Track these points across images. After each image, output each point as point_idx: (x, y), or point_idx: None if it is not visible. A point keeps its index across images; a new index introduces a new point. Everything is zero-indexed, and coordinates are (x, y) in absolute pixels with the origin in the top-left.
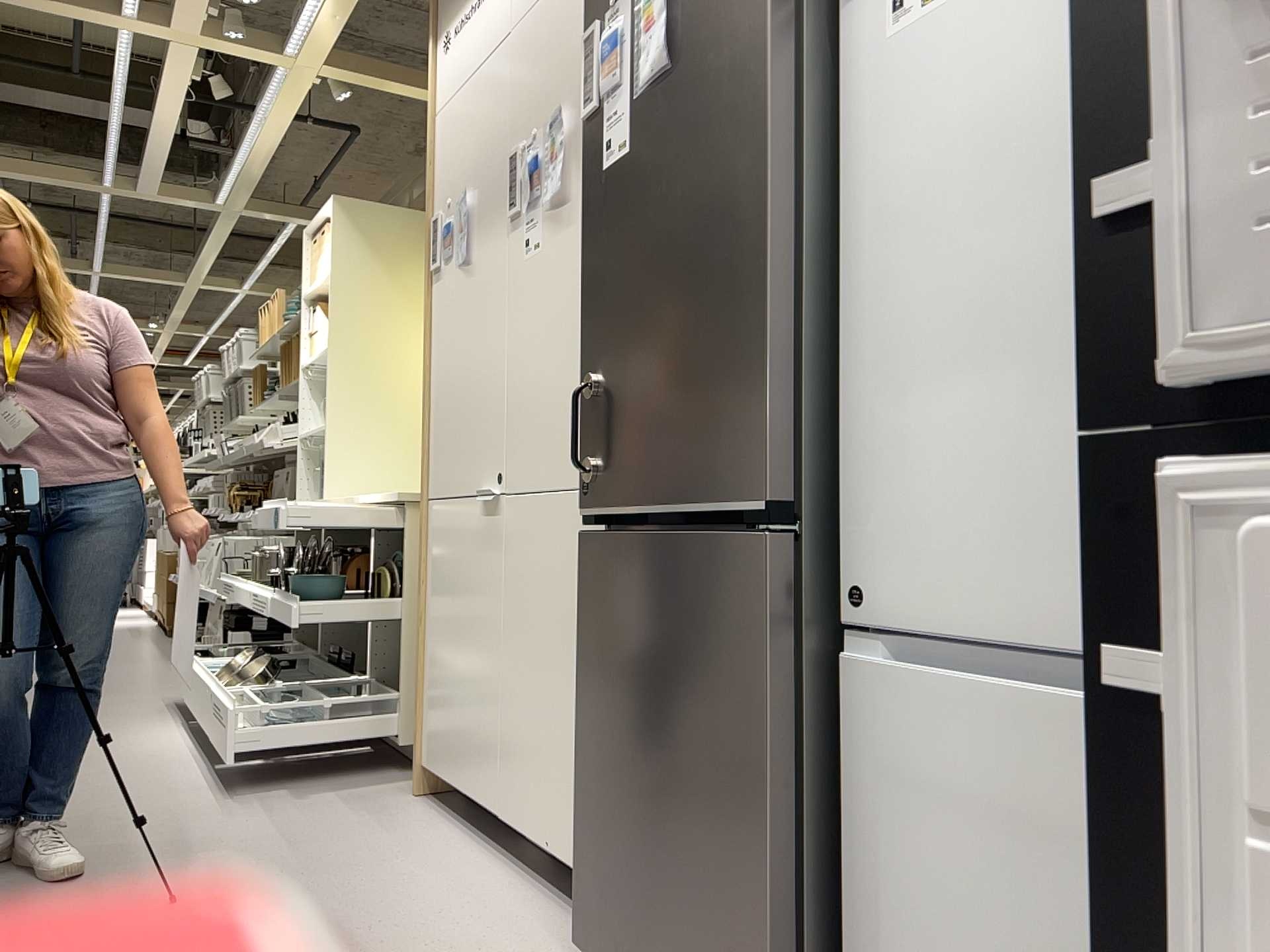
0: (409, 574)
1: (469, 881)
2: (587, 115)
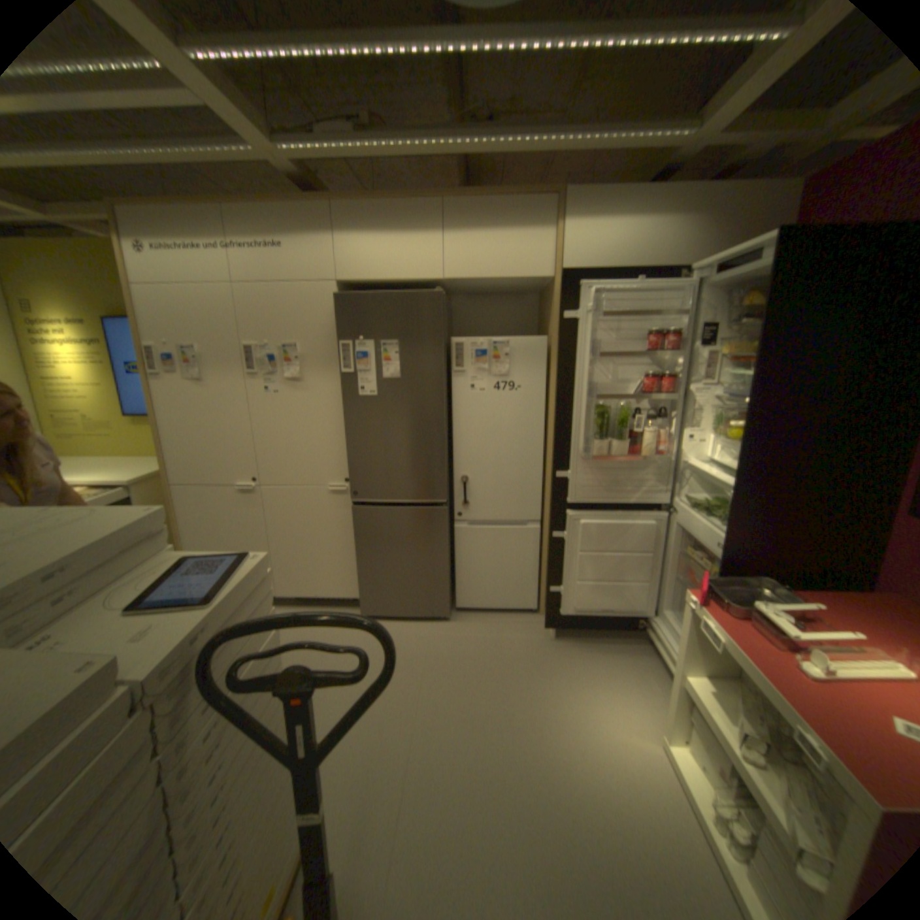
0: None
1: None
2: (346, 372)
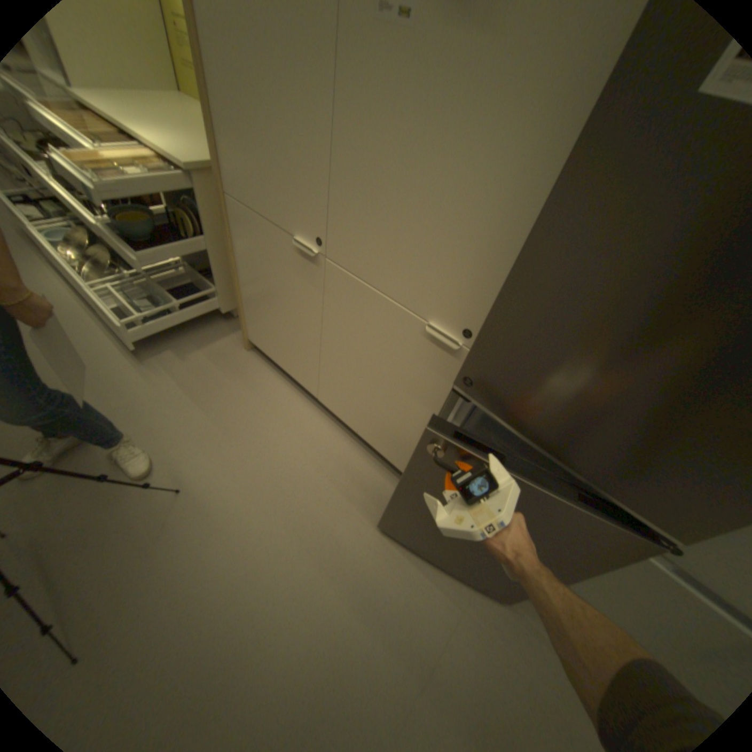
0: (207, 221)
1: (315, 433)
2: None
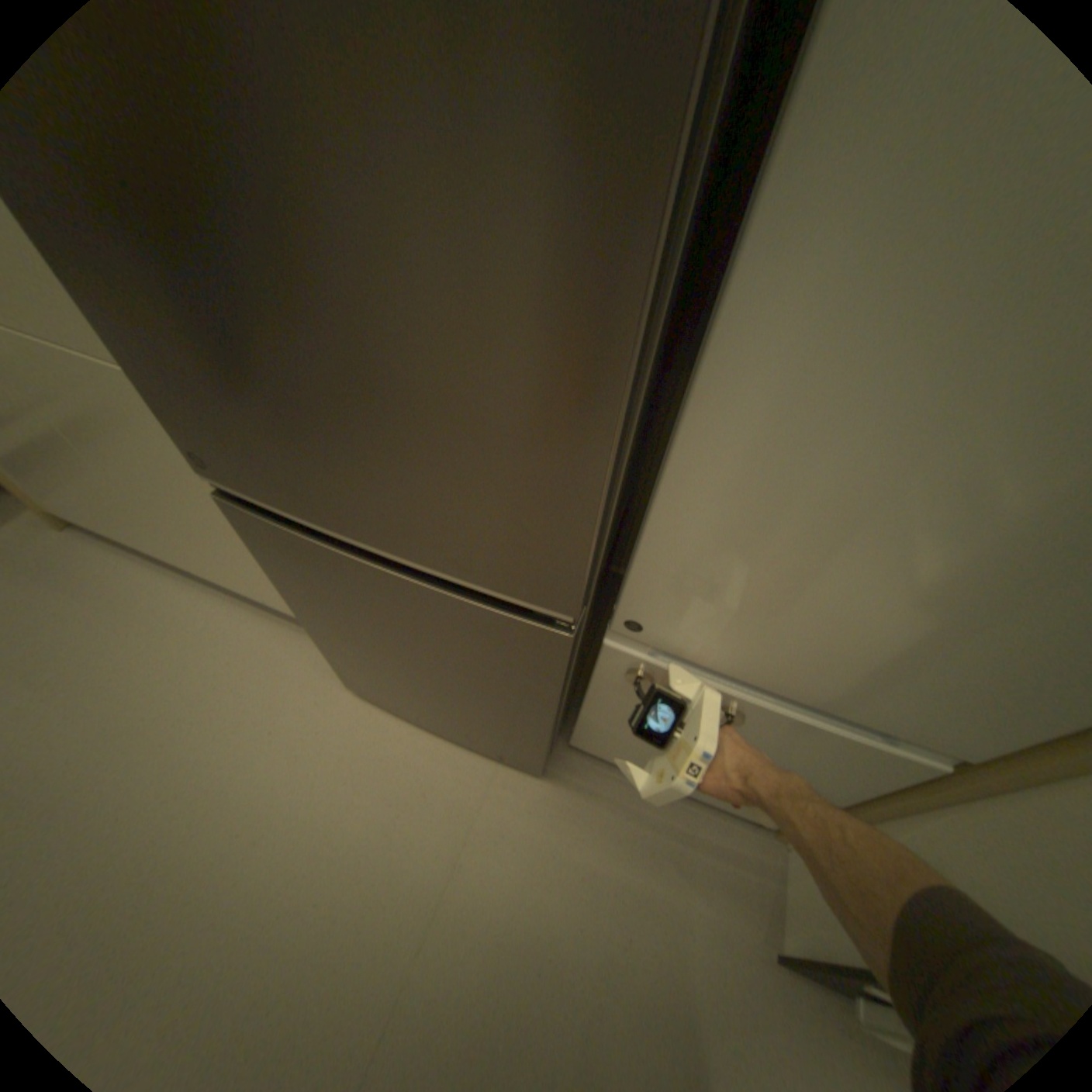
0: None
1: (204, 628)
2: None
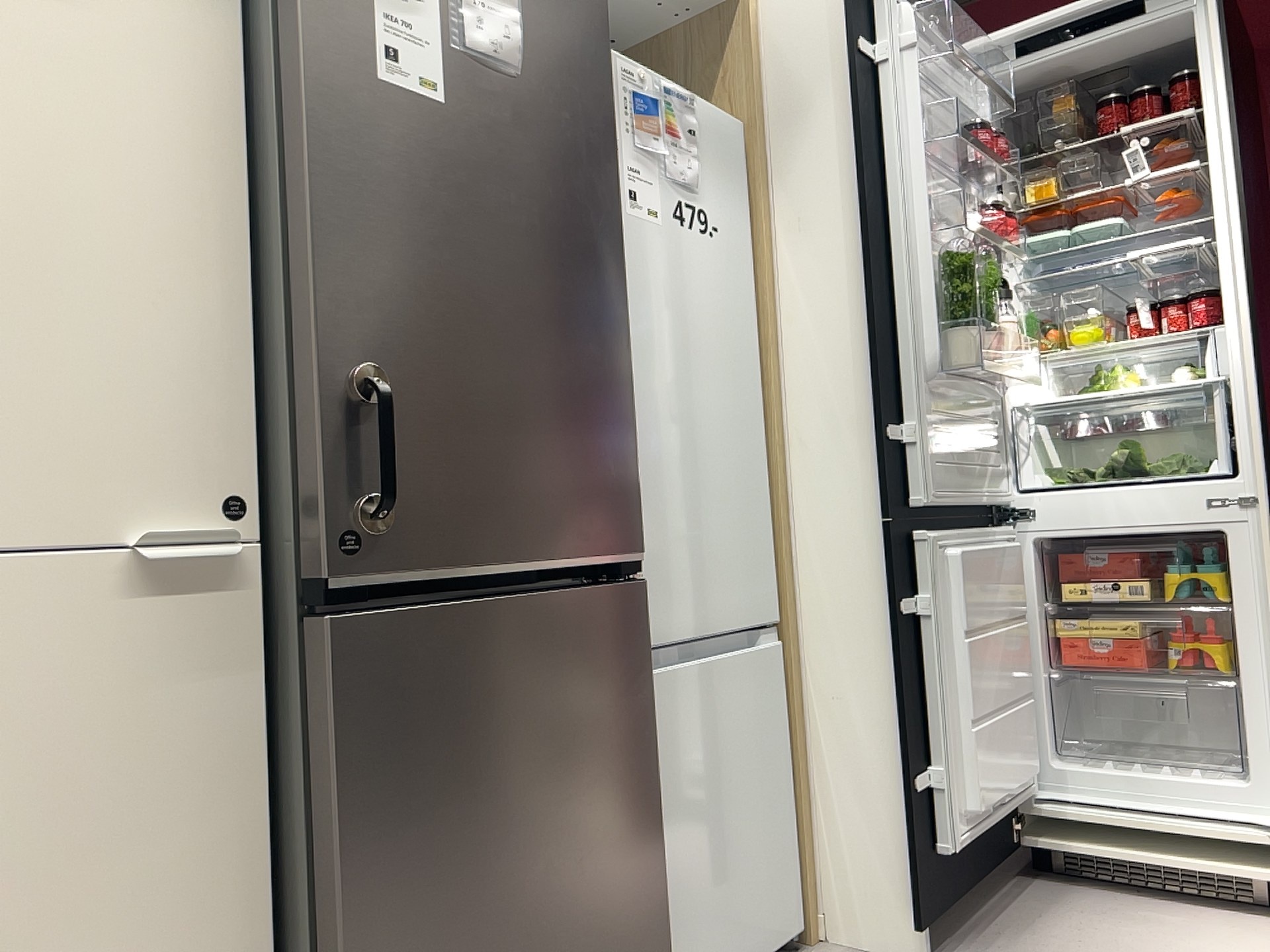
0: None
1: None
2: None
